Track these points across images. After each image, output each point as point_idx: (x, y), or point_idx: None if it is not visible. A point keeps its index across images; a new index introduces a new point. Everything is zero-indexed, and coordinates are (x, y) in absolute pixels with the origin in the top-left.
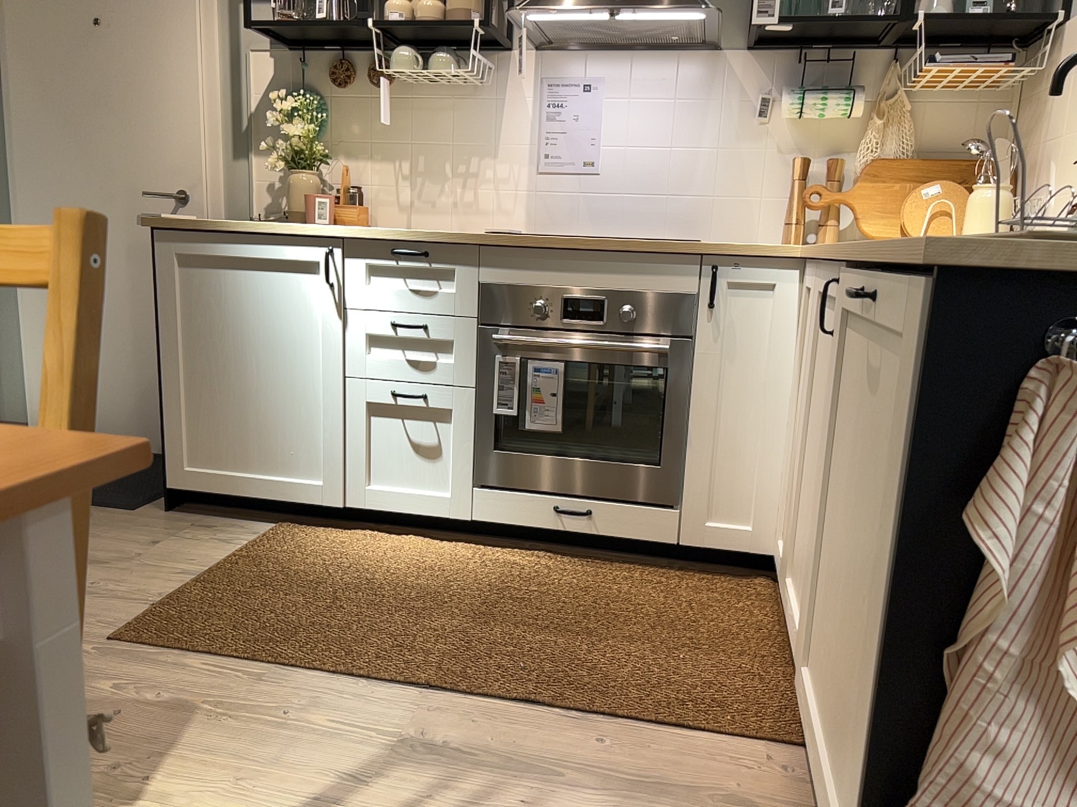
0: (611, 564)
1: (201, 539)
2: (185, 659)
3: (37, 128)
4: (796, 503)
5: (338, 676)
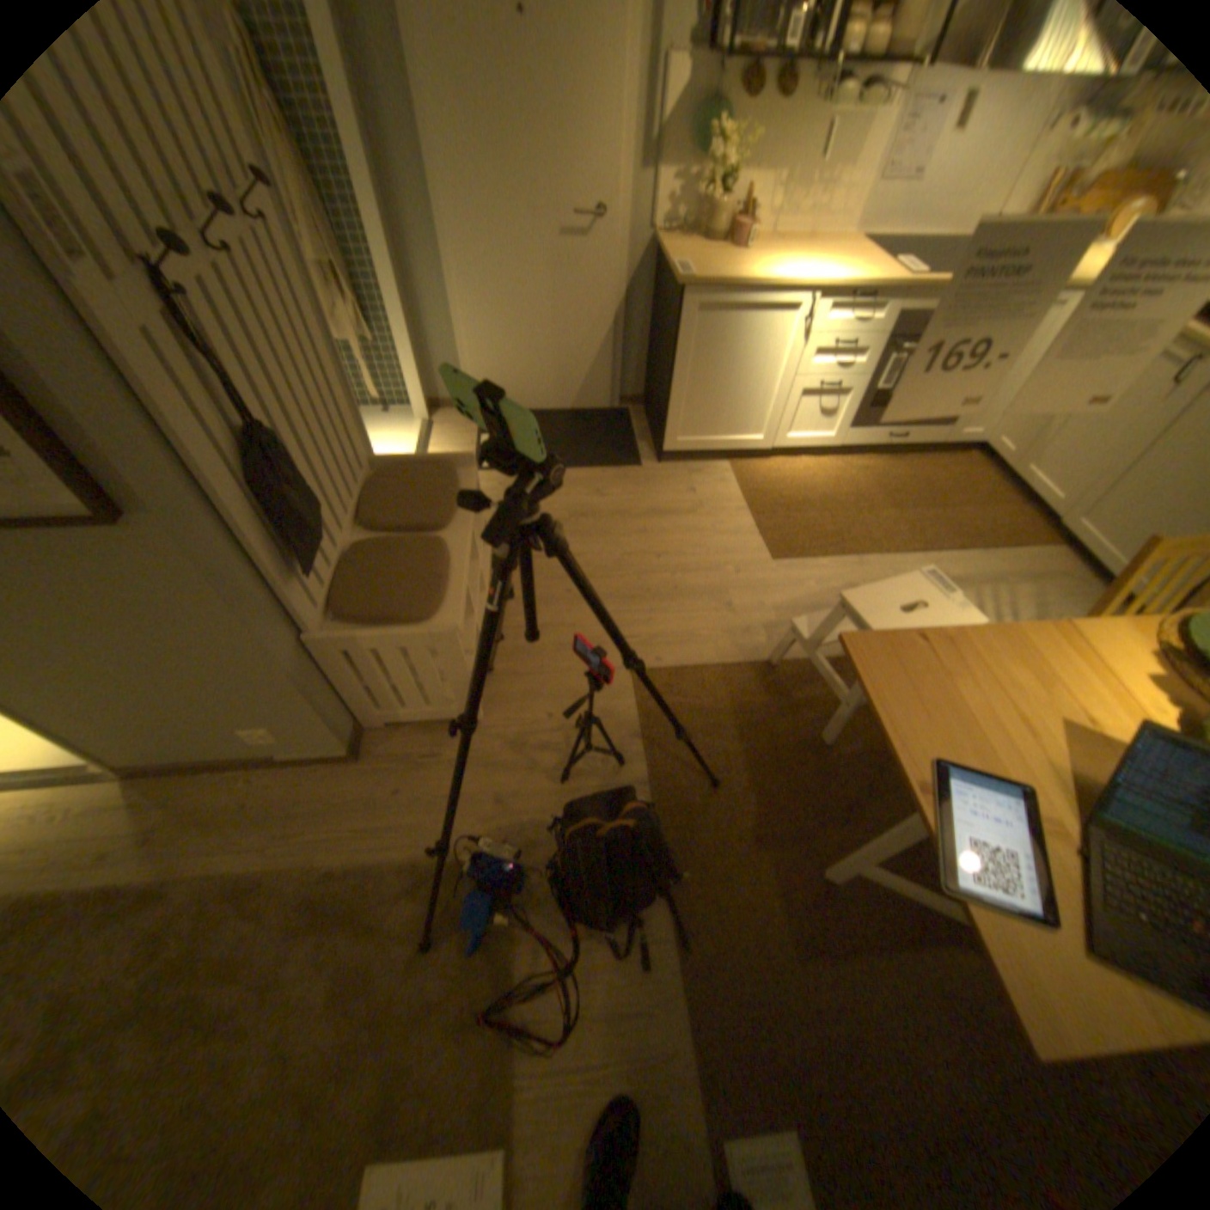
0: (904, 456)
1: (710, 482)
2: (819, 560)
3: (462, 143)
4: (1049, 431)
5: (885, 553)
